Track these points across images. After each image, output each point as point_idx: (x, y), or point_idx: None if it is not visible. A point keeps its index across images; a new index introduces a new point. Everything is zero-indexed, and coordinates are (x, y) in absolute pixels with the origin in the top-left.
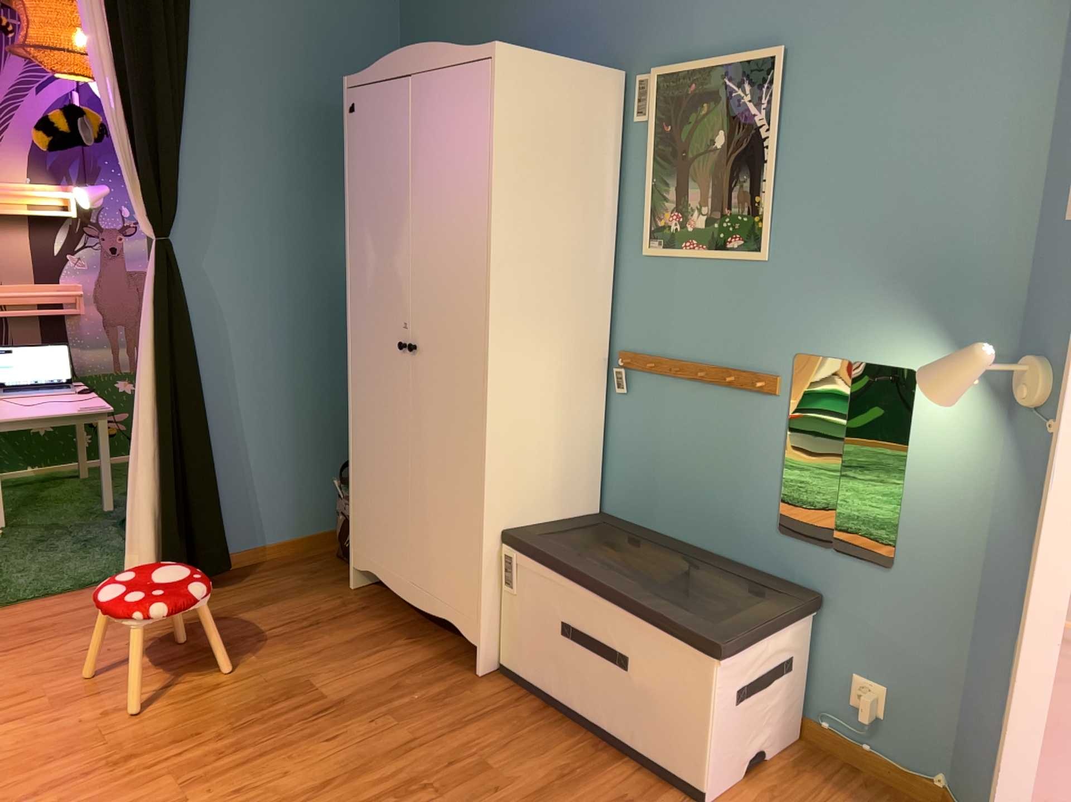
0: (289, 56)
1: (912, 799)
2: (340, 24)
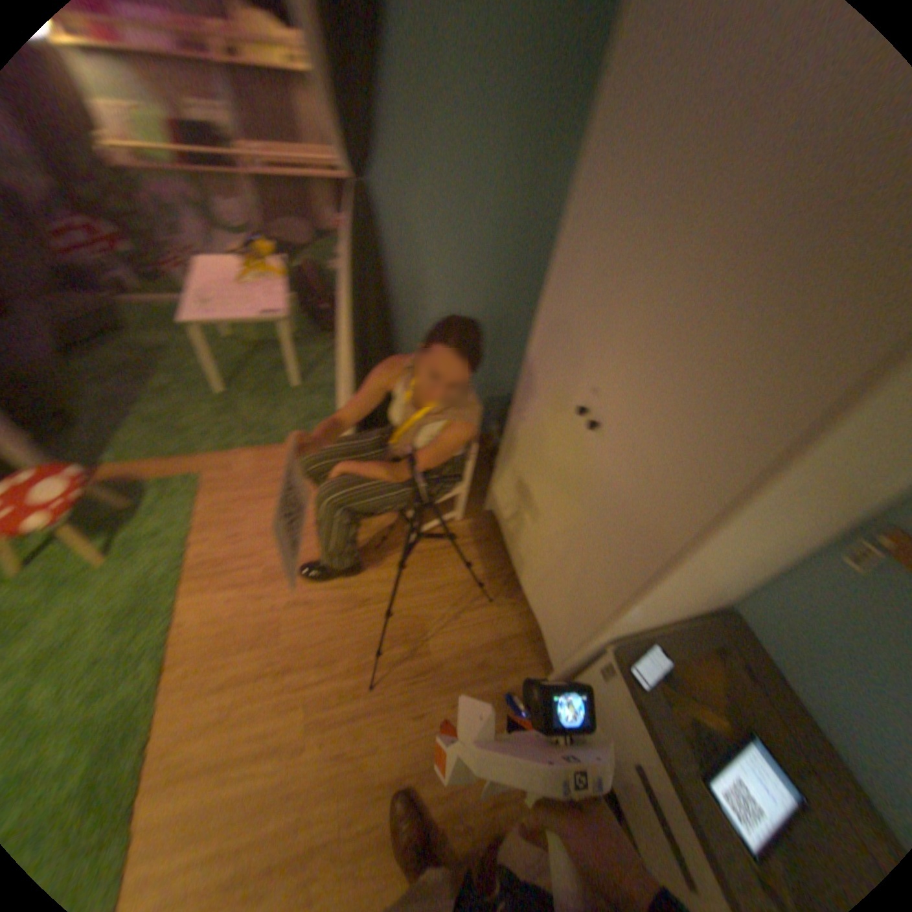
0: None
1: None
2: None
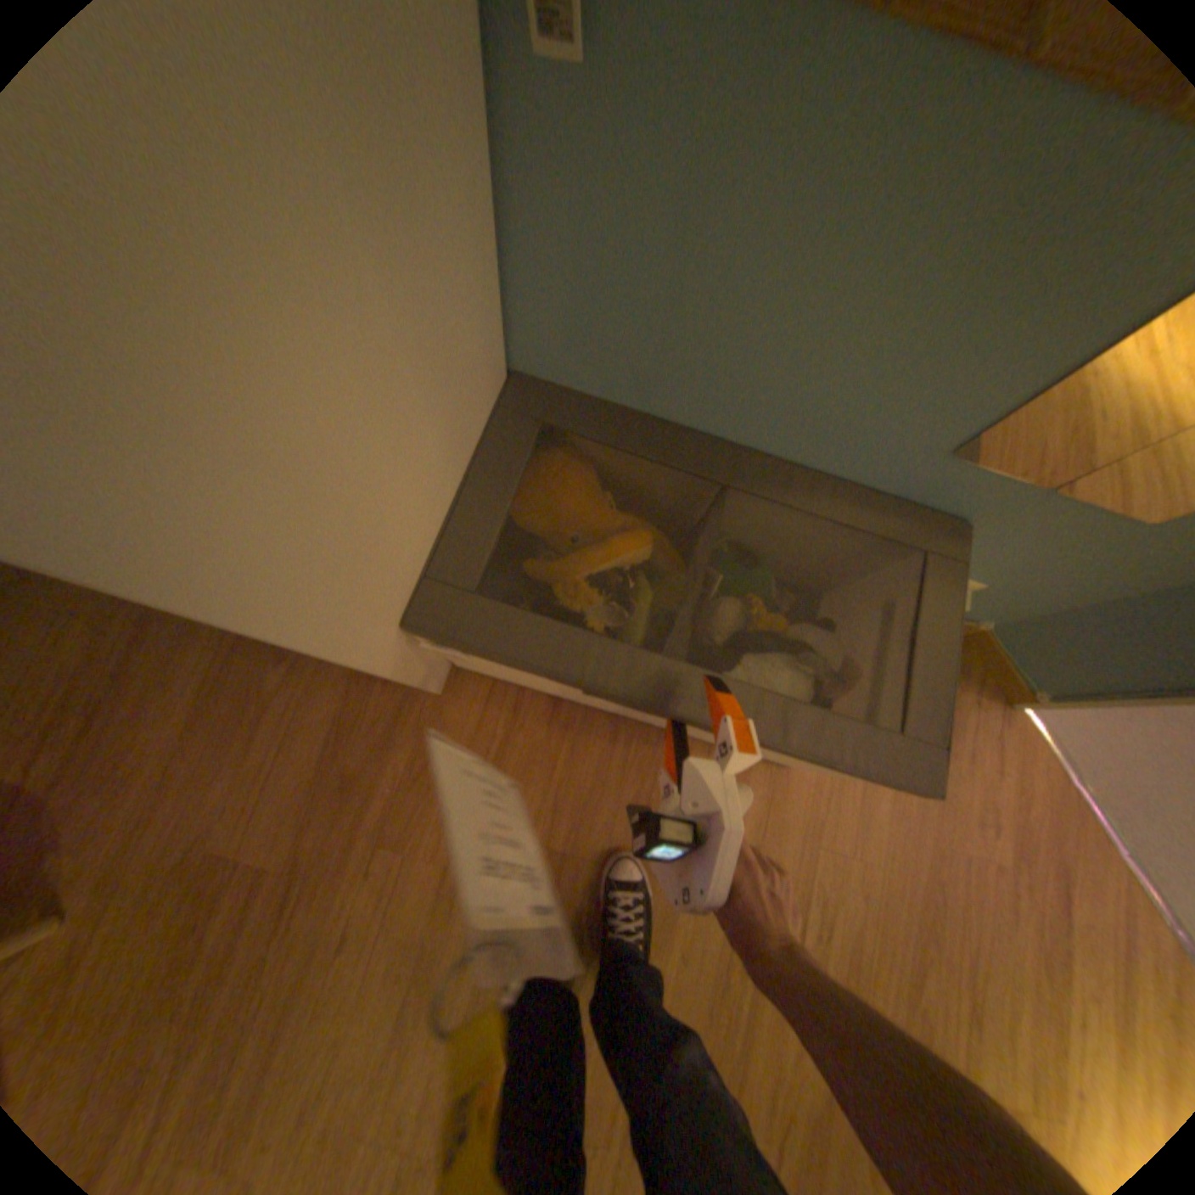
0: None
1: None
2: None
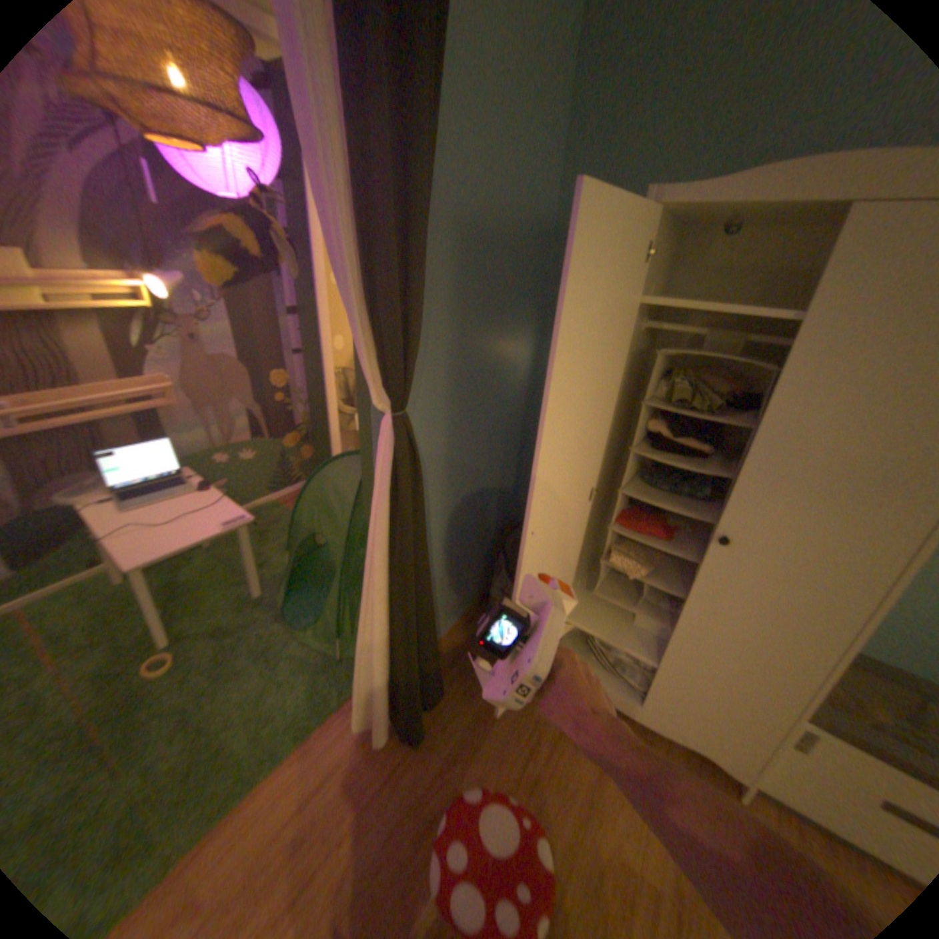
0: (497, 136)
1: None
2: (536, 93)
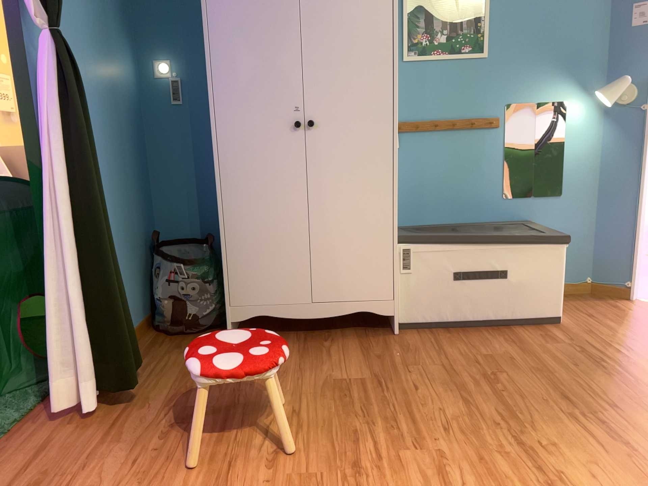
0: None
1: (582, 294)
2: None
